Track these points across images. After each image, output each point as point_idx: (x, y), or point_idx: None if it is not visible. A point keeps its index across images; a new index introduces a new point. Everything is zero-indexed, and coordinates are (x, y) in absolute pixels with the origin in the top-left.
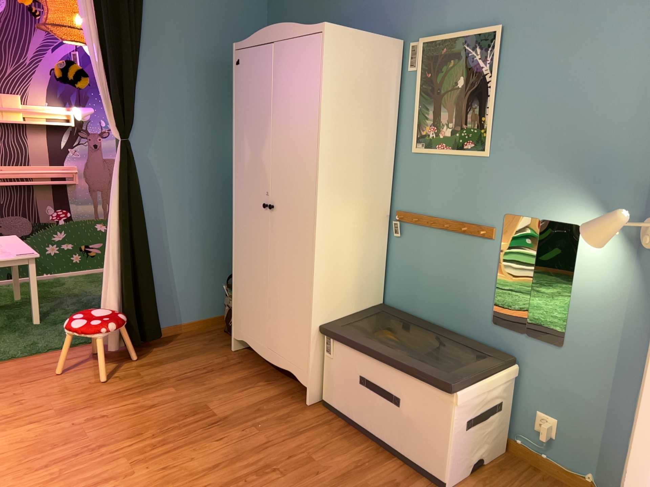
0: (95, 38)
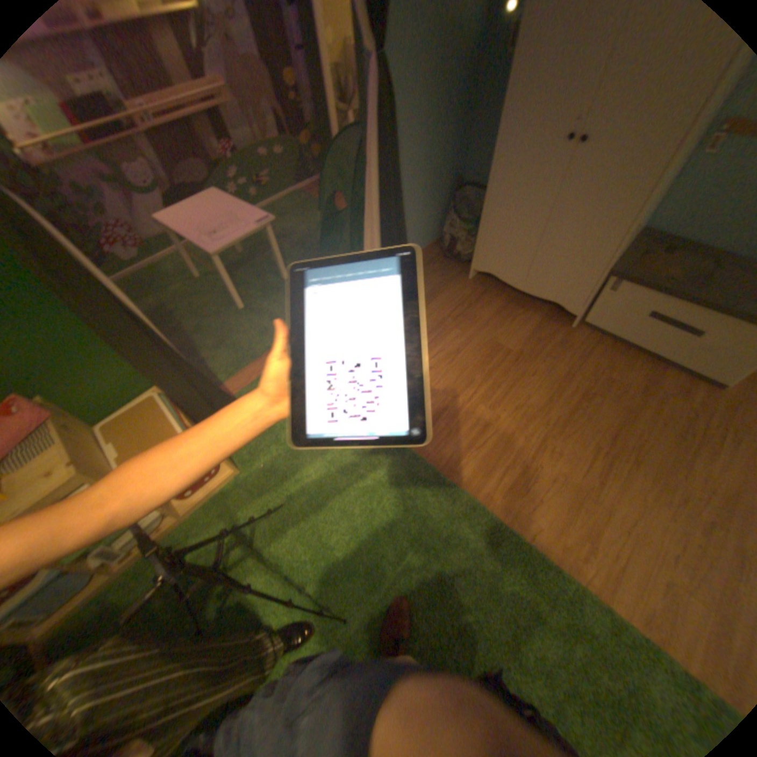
0: None
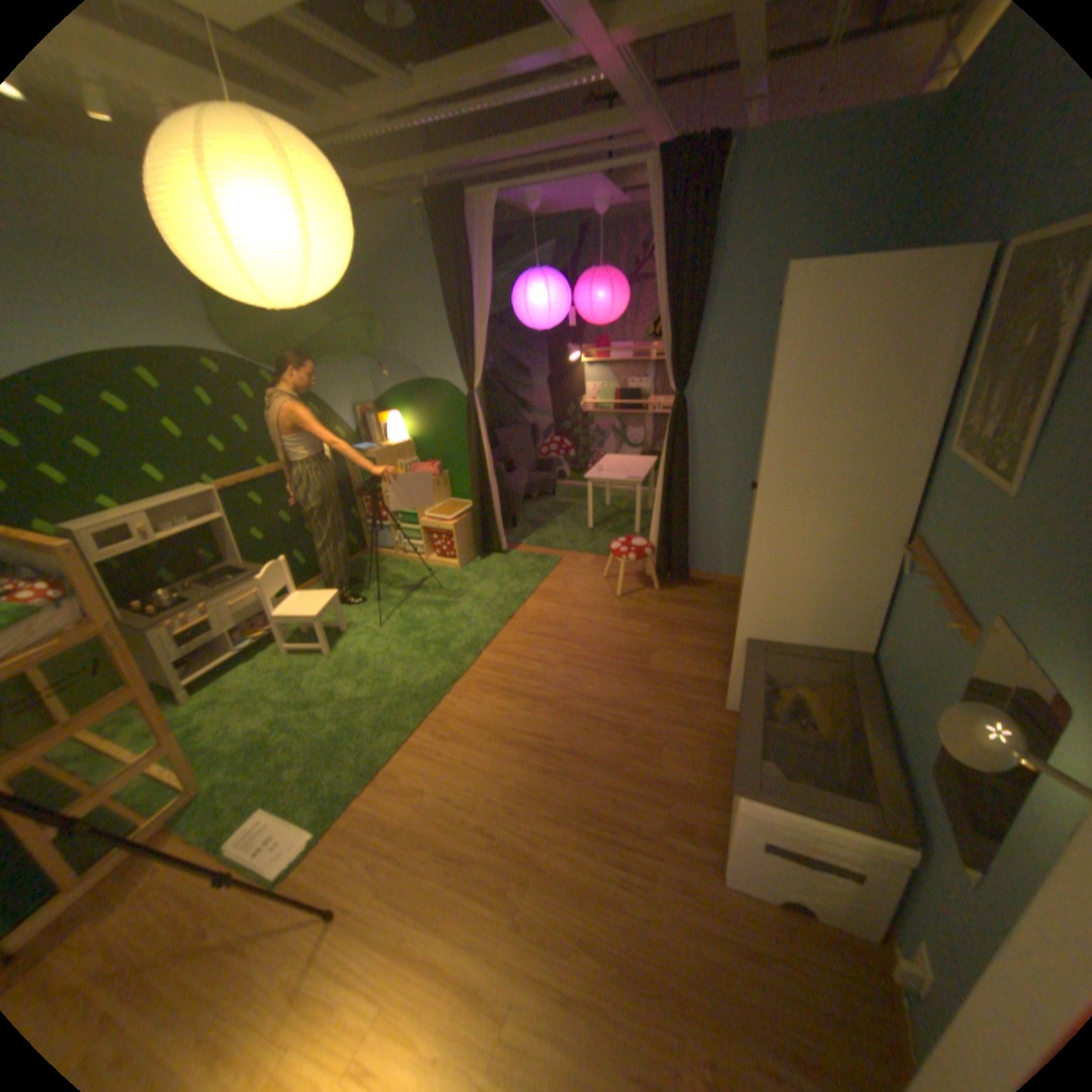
0: (663, 296)
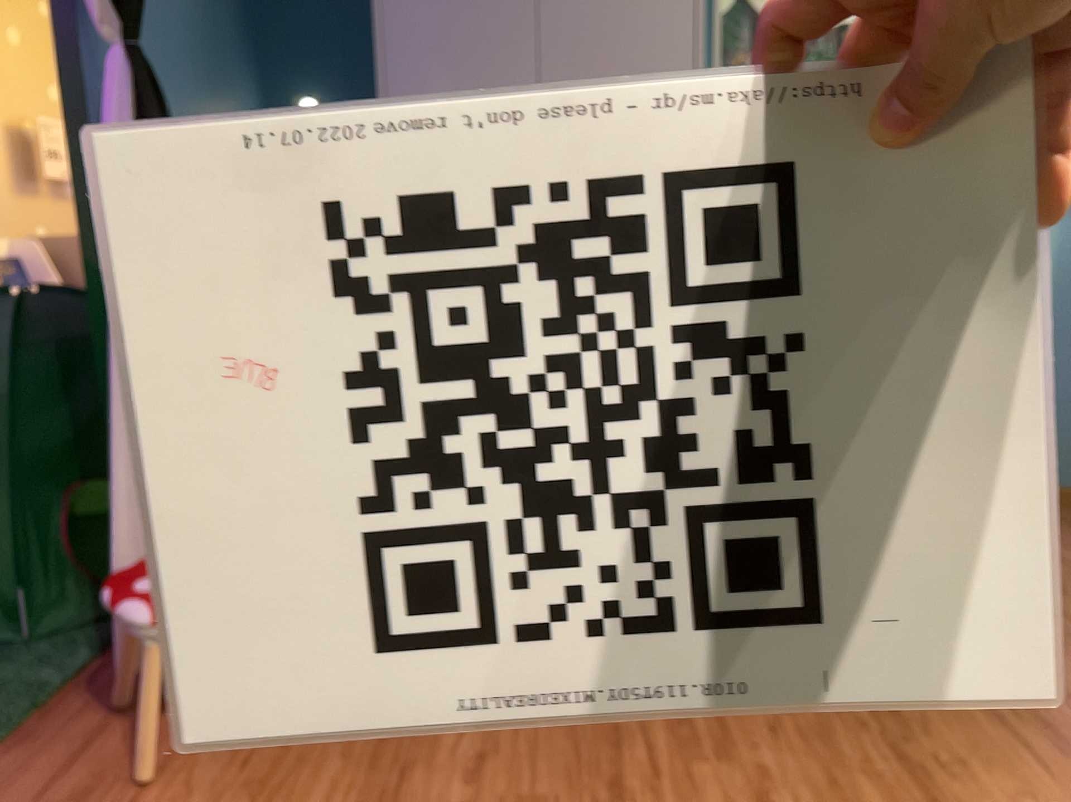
0: None
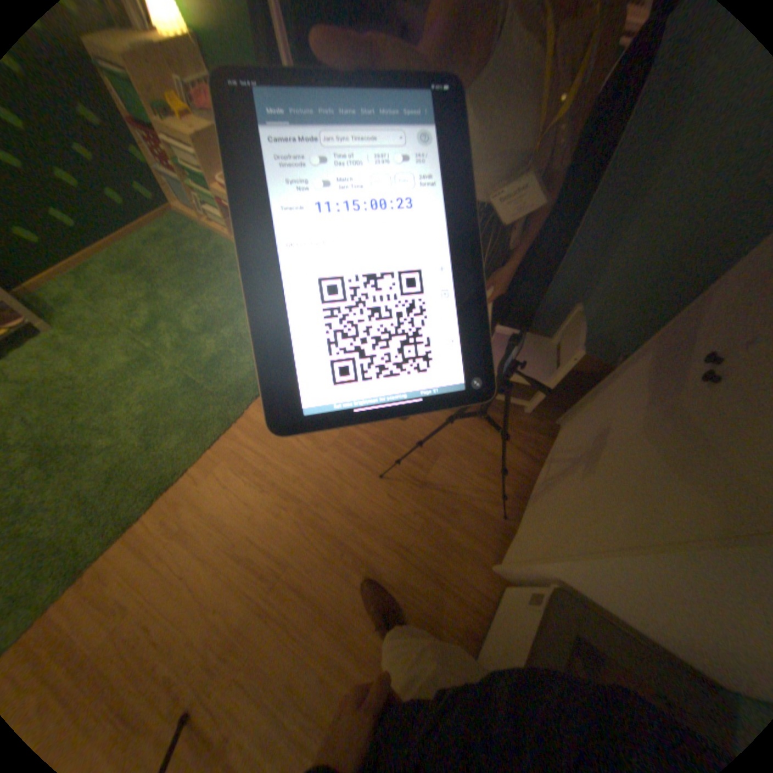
0: None
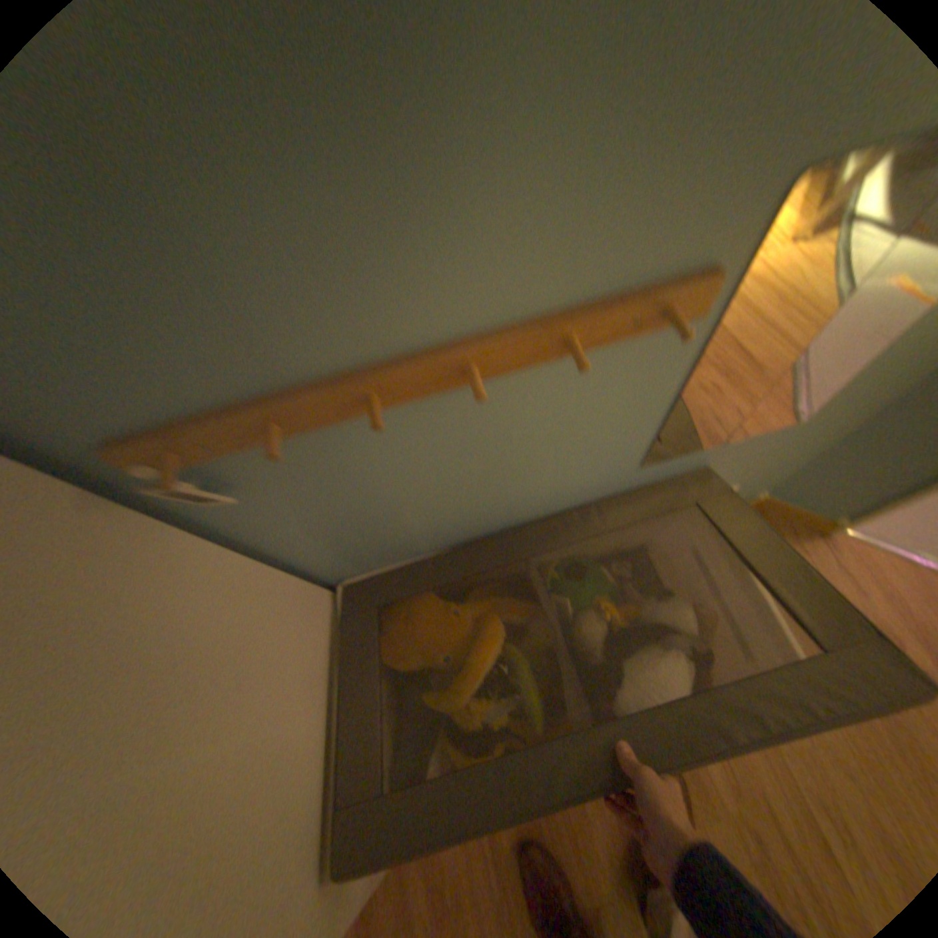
0: None
